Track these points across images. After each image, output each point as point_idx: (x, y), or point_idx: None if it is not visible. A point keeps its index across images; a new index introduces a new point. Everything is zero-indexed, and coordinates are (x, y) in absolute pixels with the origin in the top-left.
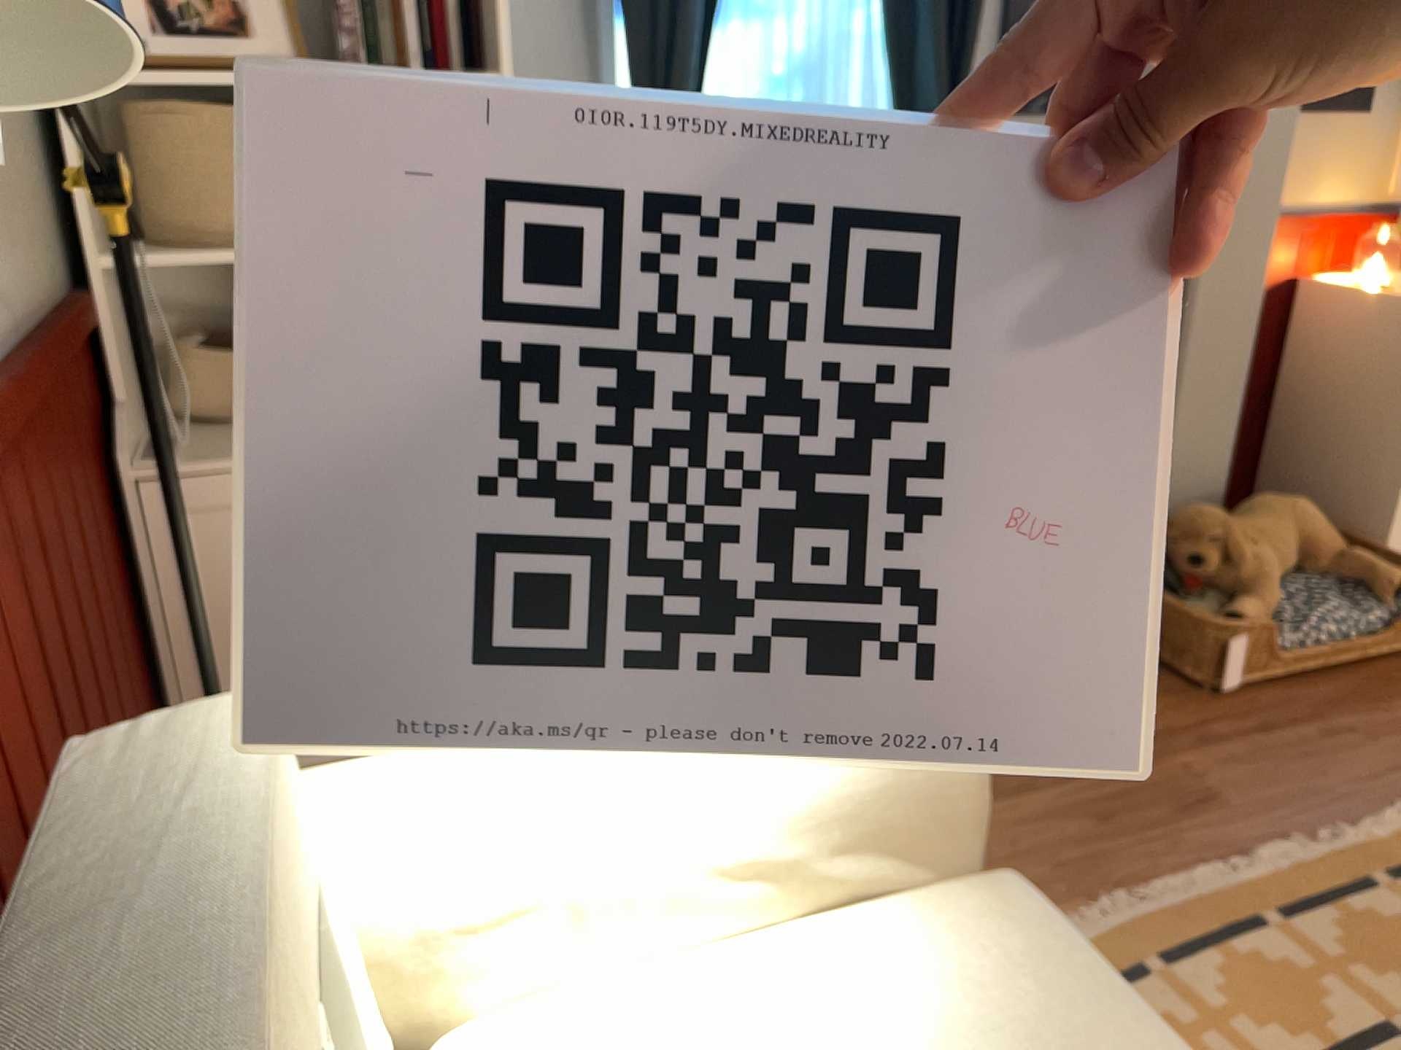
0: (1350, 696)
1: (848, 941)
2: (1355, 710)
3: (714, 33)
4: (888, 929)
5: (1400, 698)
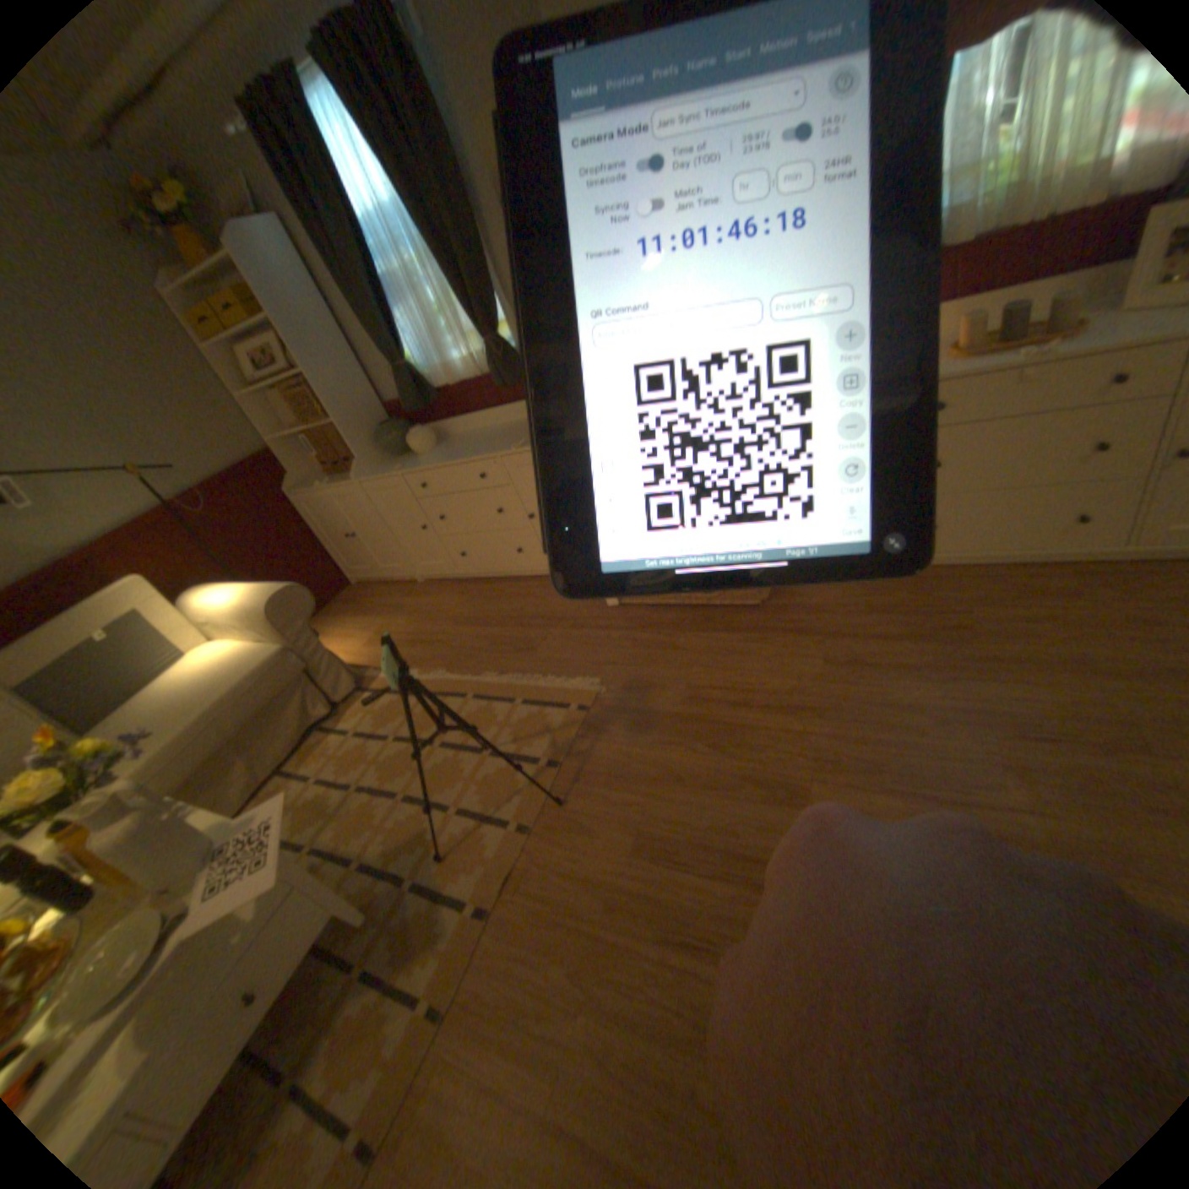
0: (668, 620)
1: (243, 646)
2: (654, 628)
3: (389, 307)
4: (249, 646)
5: (688, 628)
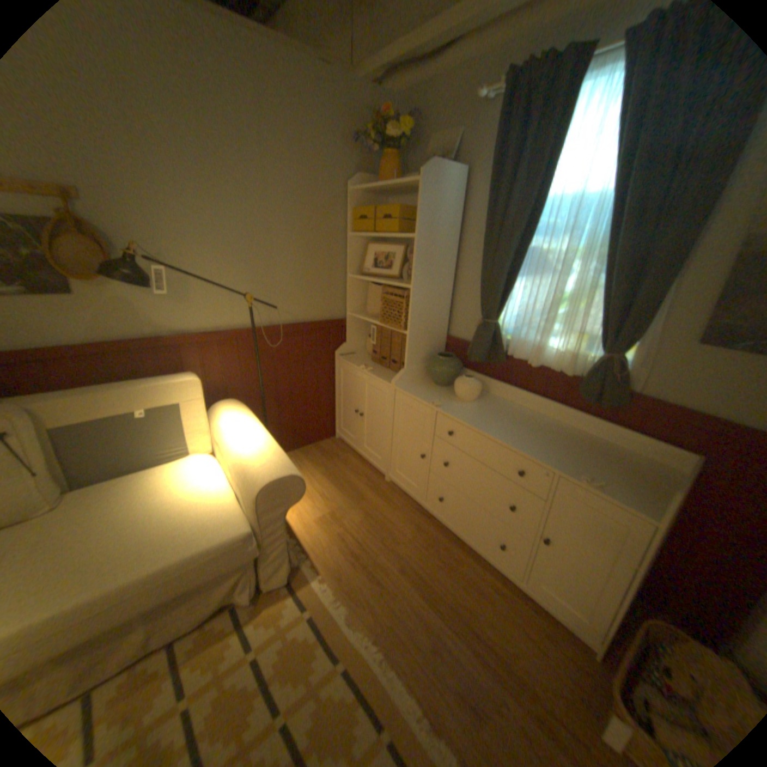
0: None
1: (224, 501)
2: None
3: (518, 279)
4: (227, 507)
5: None
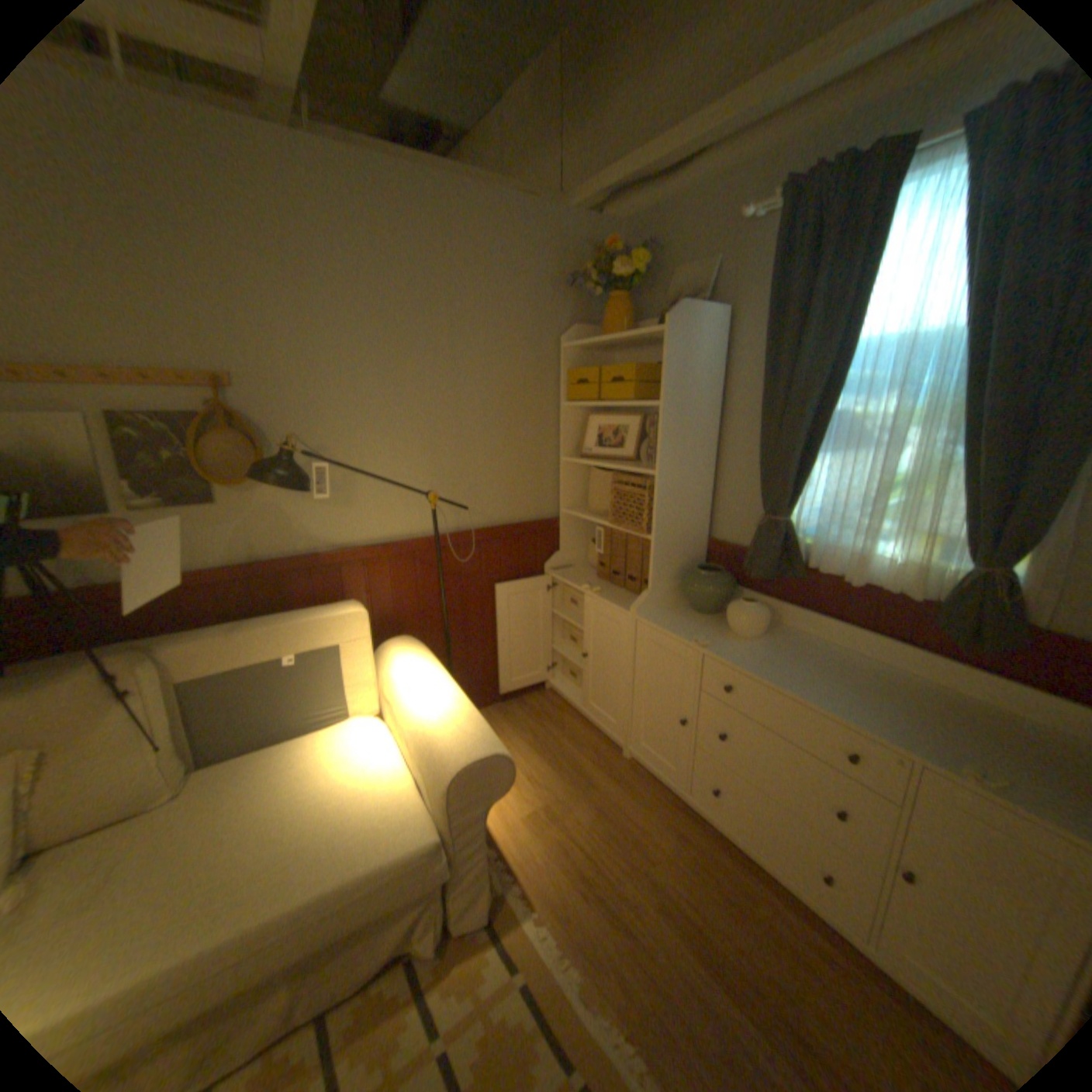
0: None
1: (400, 792)
2: None
3: (820, 457)
4: (405, 802)
5: None
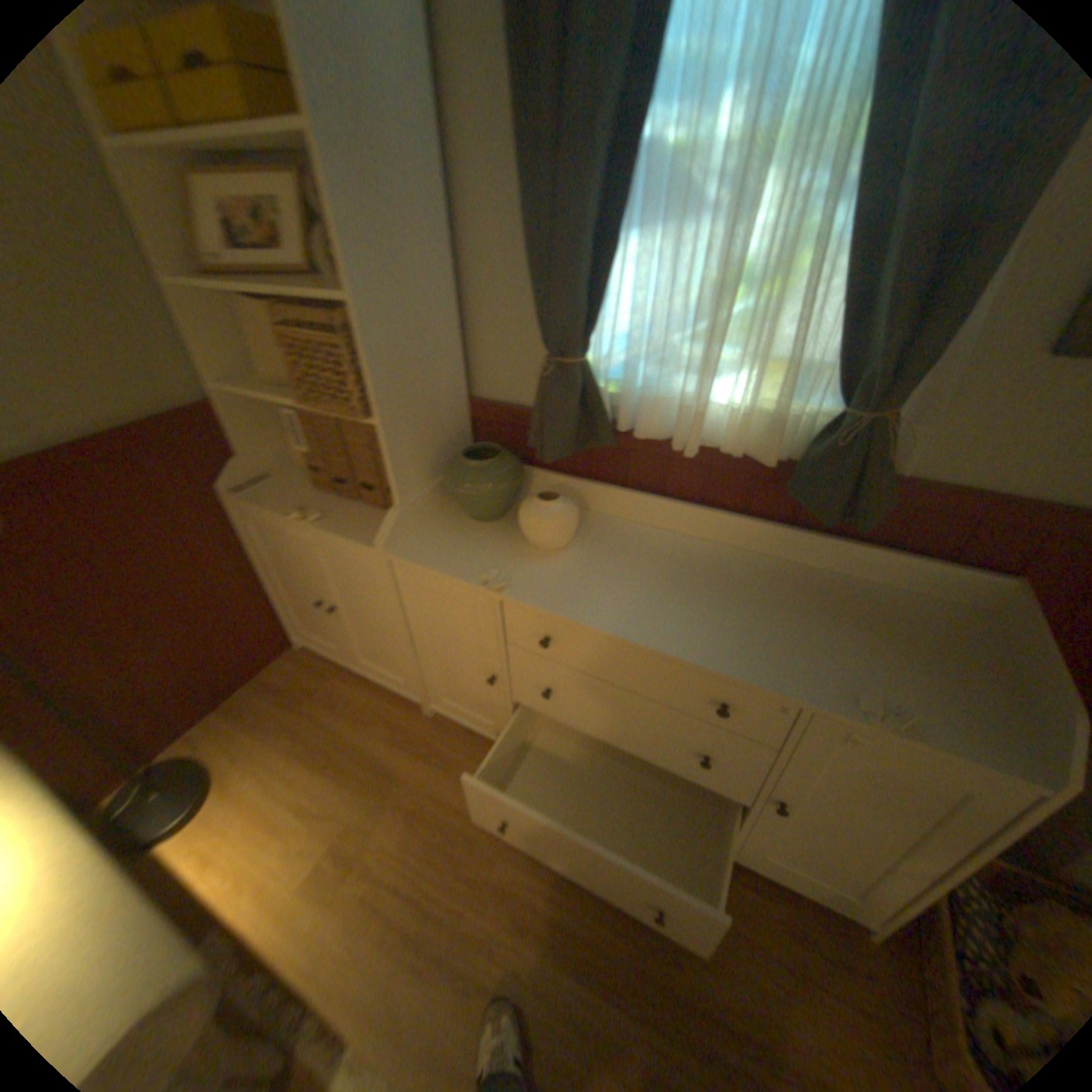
0: None
1: None
2: None
3: (623, 237)
4: None
5: None
